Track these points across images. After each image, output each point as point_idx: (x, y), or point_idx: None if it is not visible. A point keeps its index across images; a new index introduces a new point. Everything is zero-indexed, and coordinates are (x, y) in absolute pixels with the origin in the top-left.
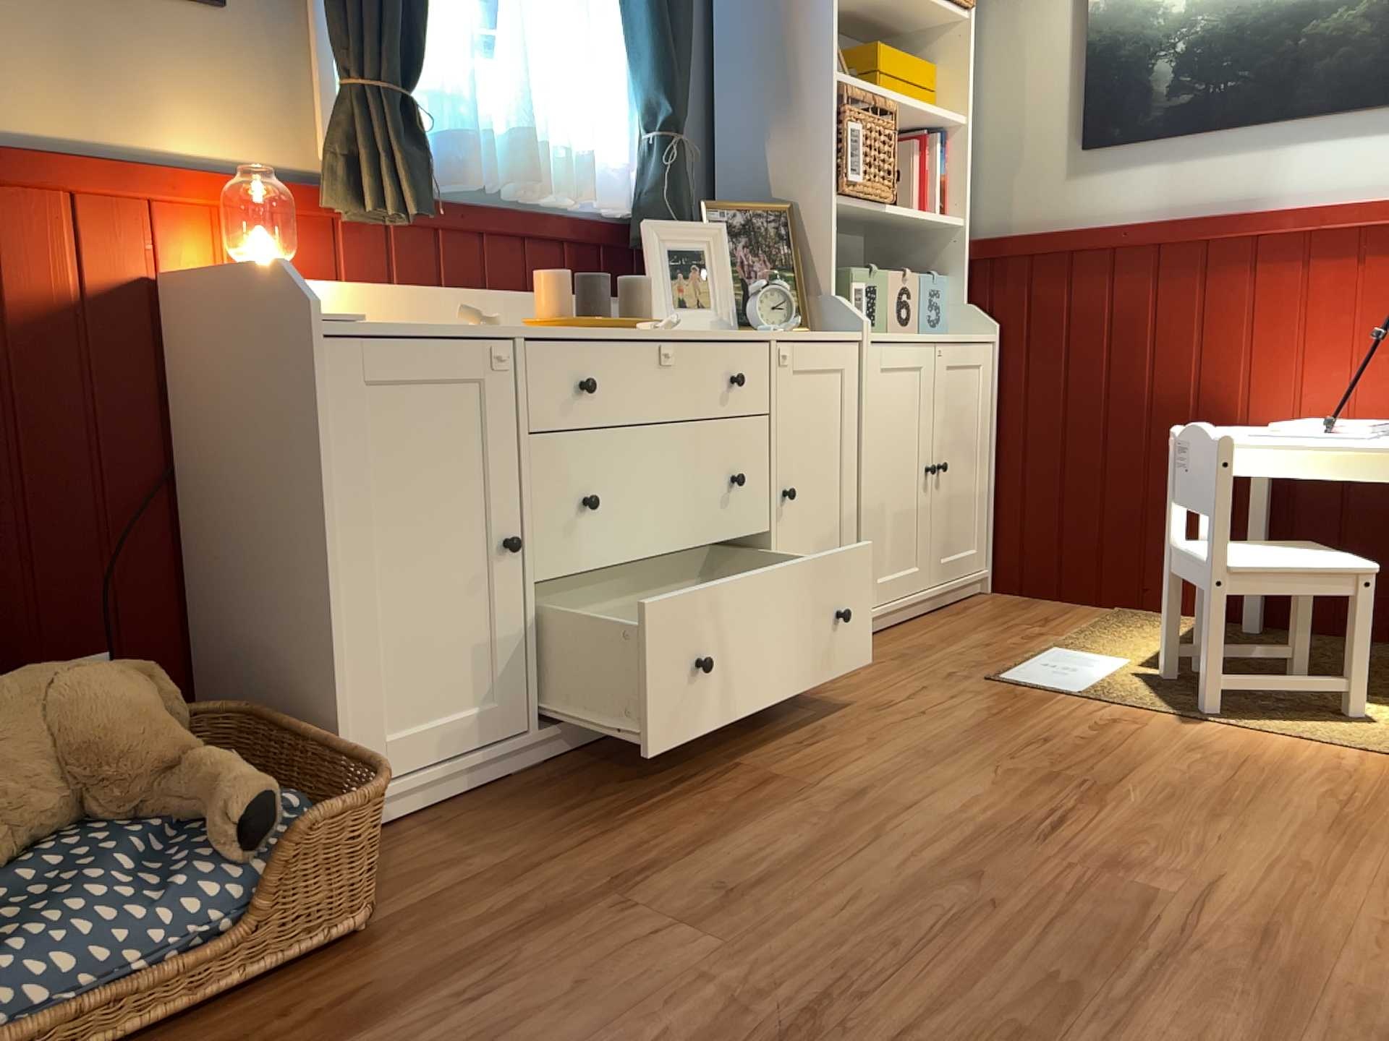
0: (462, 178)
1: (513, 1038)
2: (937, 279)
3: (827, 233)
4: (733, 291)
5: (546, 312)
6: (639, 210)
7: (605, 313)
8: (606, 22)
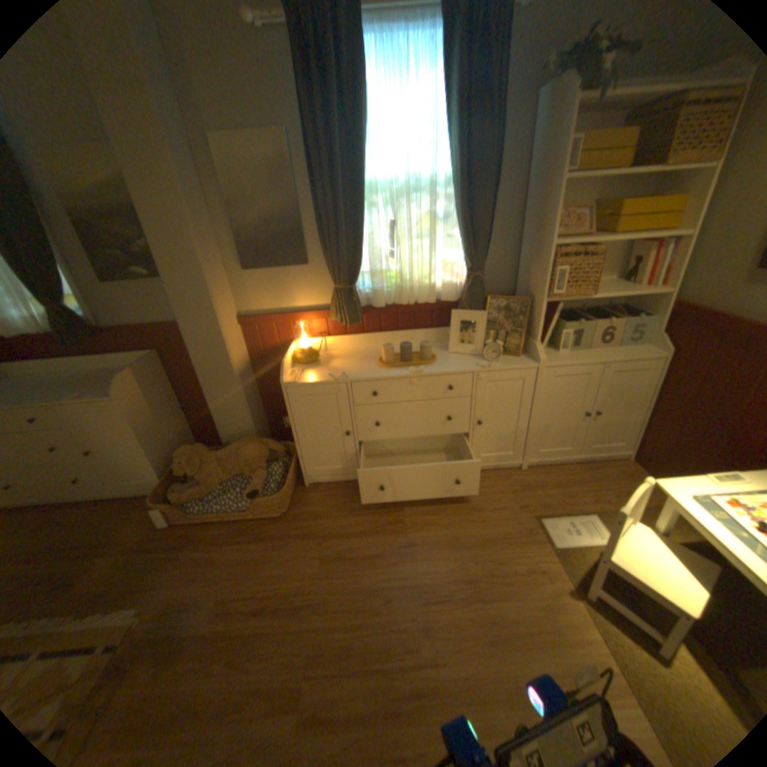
0: (376, 305)
1: (266, 566)
2: (652, 315)
3: (540, 315)
4: (482, 340)
5: (383, 359)
6: (460, 299)
7: (407, 358)
8: (452, 226)
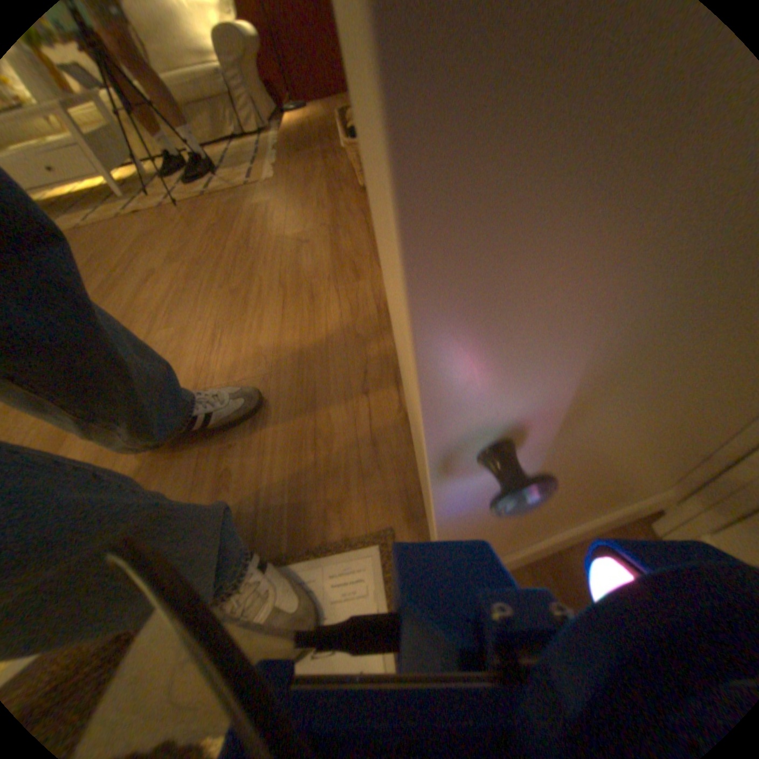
0: None
1: (300, 208)
2: None
3: None
4: None
5: None
6: None
7: None
8: None
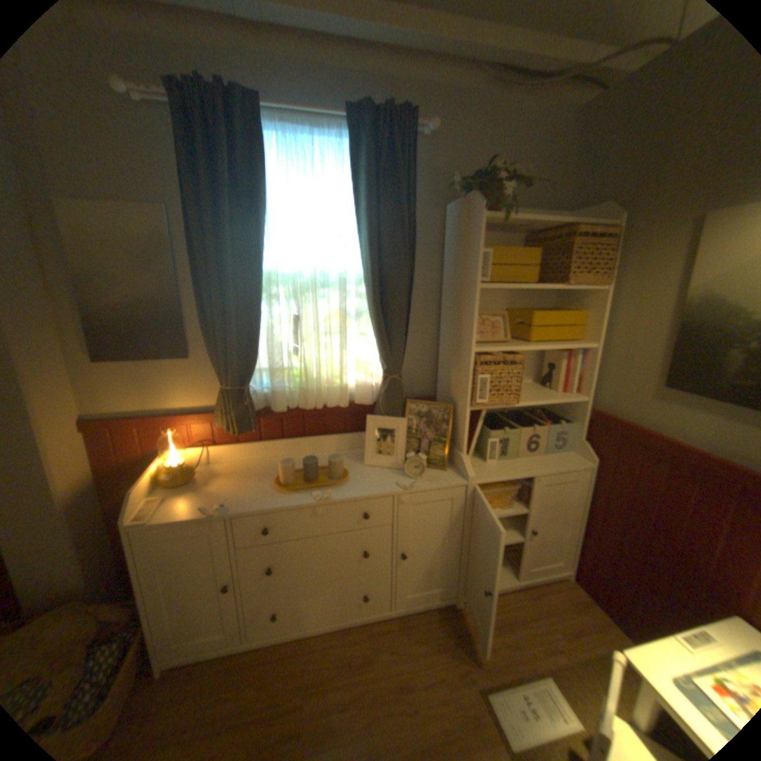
0: (276, 409)
1: None
2: (572, 422)
3: (465, 425)
4: (404, 451)
5: (282, 479)
6: (378, 402)
7: (313, 477)
8: (366, 324)
